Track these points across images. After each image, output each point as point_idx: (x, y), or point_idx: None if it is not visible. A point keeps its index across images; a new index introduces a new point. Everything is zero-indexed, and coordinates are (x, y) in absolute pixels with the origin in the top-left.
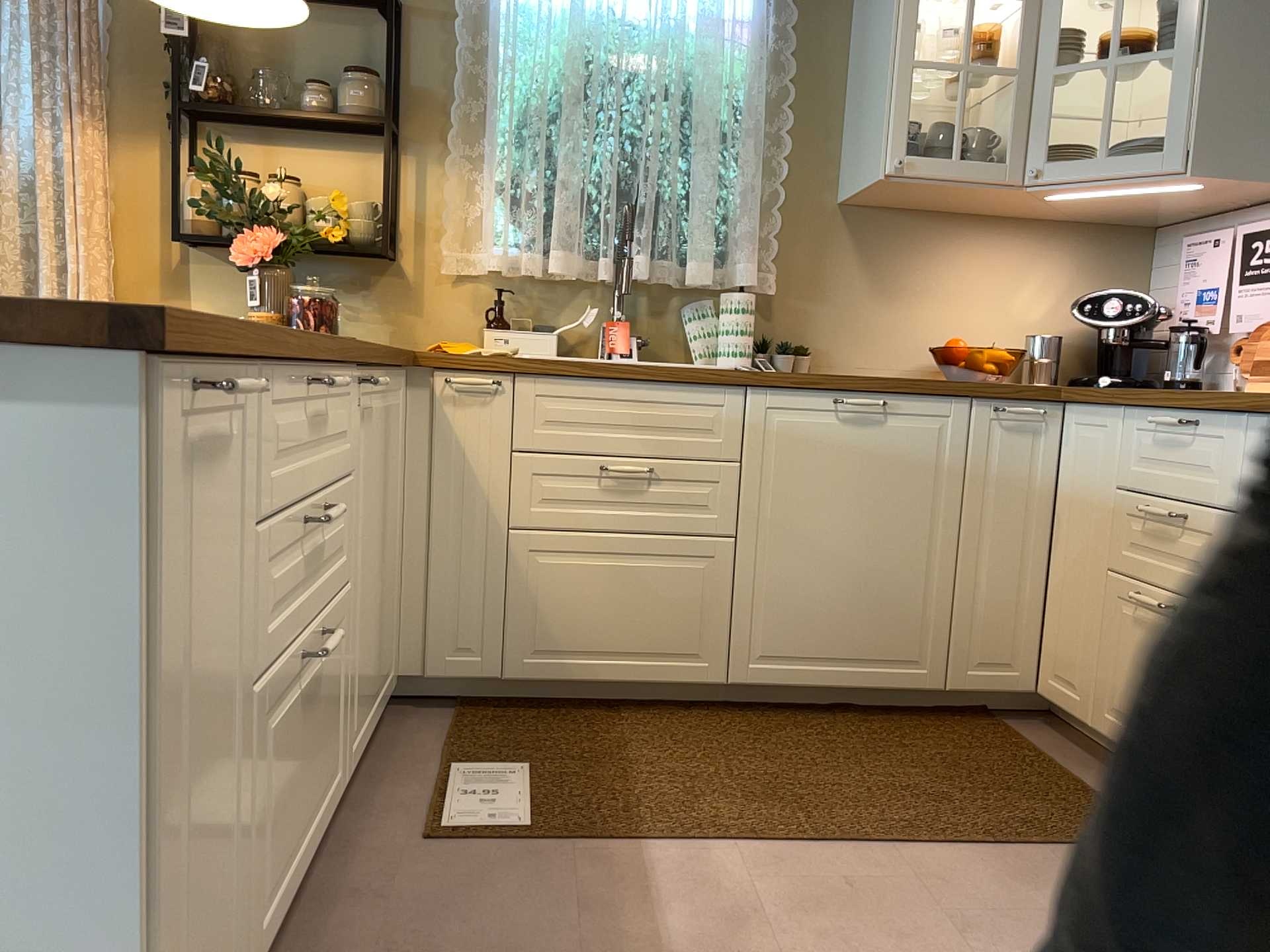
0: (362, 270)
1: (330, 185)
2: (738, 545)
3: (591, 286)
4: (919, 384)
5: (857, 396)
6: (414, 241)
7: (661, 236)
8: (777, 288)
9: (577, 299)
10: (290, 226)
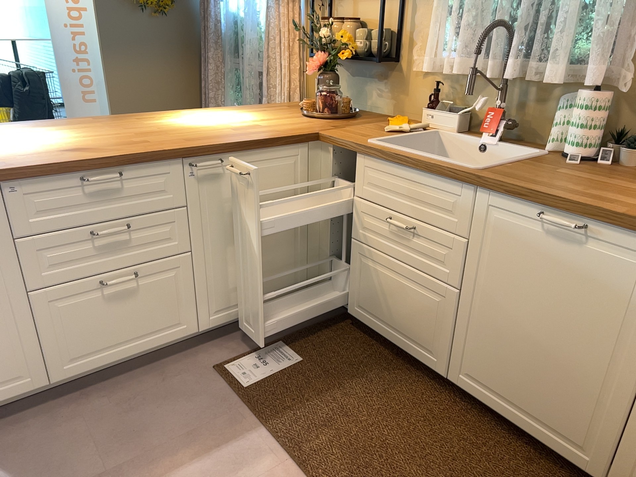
0: (383, 69)
1: (374, 19)
2: (461, 295)
3: (495, 81)
4: (619, 219)
5: (558, 215)
6: (406, 50)
7: (534, 44)
8: (631, 89)
9: (486, 90)
10: (329, 51)
